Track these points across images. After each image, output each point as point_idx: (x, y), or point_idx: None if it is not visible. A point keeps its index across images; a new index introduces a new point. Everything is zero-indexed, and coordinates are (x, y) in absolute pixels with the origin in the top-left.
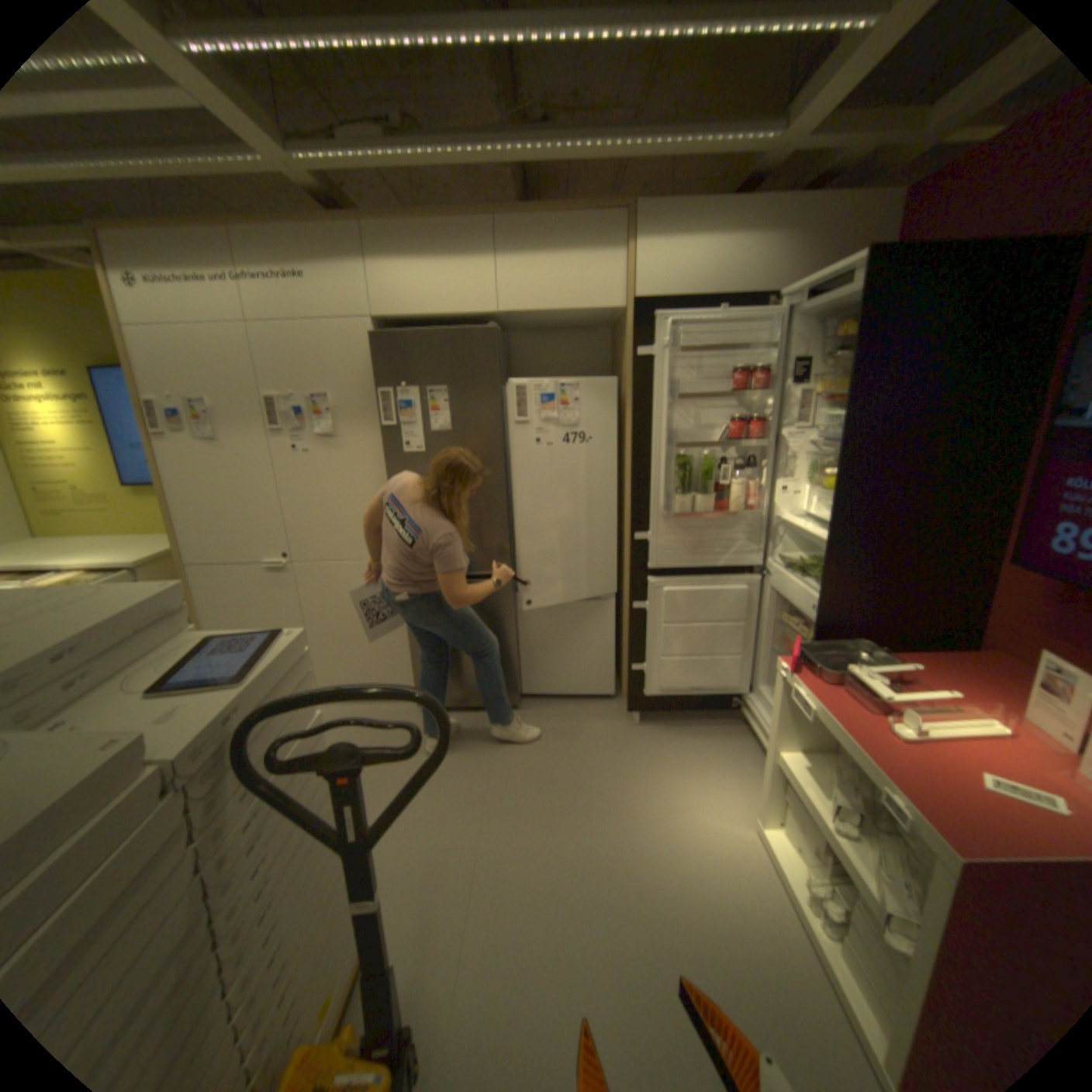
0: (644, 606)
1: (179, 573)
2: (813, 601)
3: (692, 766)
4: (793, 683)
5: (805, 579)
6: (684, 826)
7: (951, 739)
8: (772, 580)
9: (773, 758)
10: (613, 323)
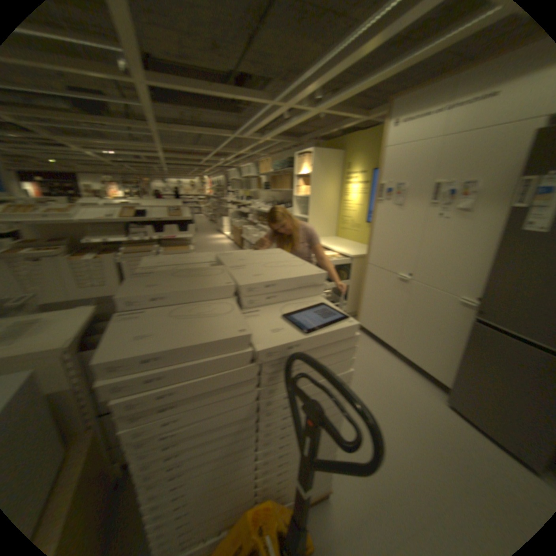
0: None
1: (364, 266)
2: None
3: None
4: None
5: None
6: None
7: None
8: None
9: None
10: None
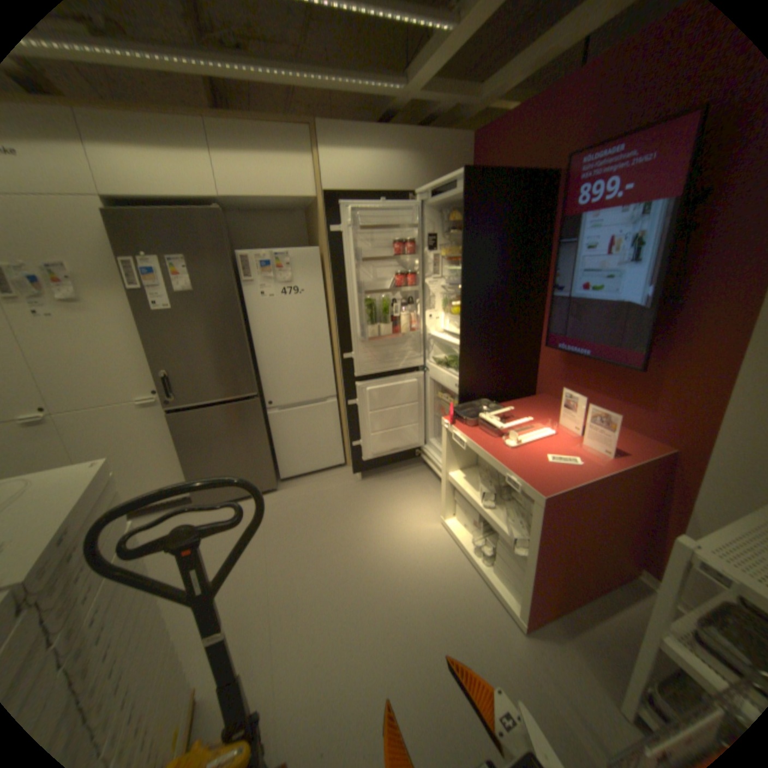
0: (355, 402)
1: None
2: (455, 382)
3: (398, 496)
4: (451, 430)
5: (448, 370)
6: (400, 532)
7: (530, 442)
8: (429, 374)
9: (445, 477)
10: (306, 207)
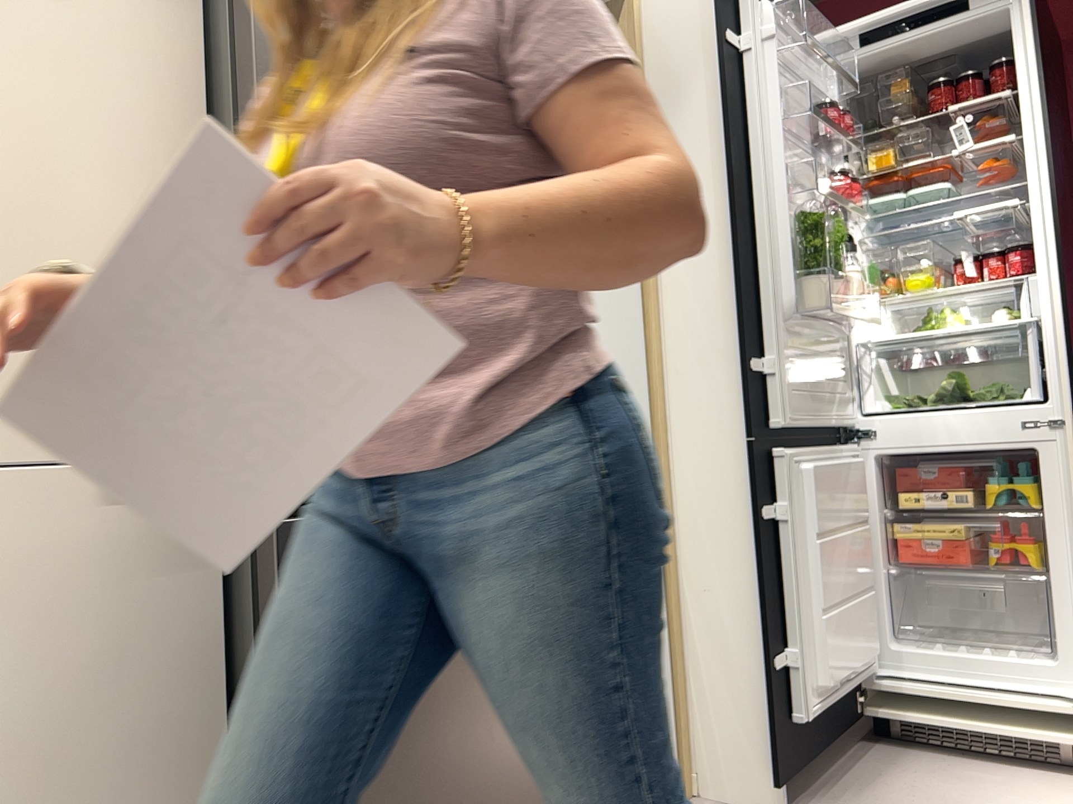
0: (776, 511)
1: None
2: (1019, 415)
3: None
4: None
5: (949, 412)
6: None
7: None
8: (882, 441)
9: None
10: None
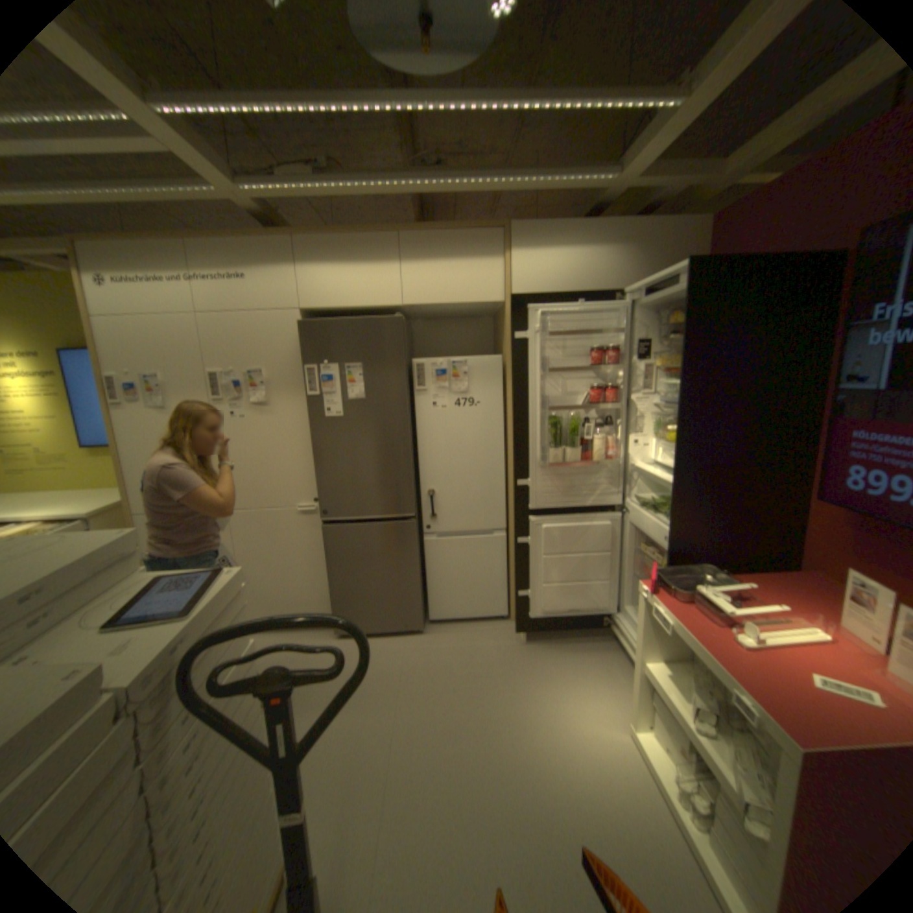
0: (527, 540)
1: (127, 521)
2: (665, 533)
3: (572, 678)
4: (653, 603)
5: (657, 515)
6: (568, 733)
7: (784, 646)
8: (630, 517)
9: (640, 668)
10: (494, 313)
